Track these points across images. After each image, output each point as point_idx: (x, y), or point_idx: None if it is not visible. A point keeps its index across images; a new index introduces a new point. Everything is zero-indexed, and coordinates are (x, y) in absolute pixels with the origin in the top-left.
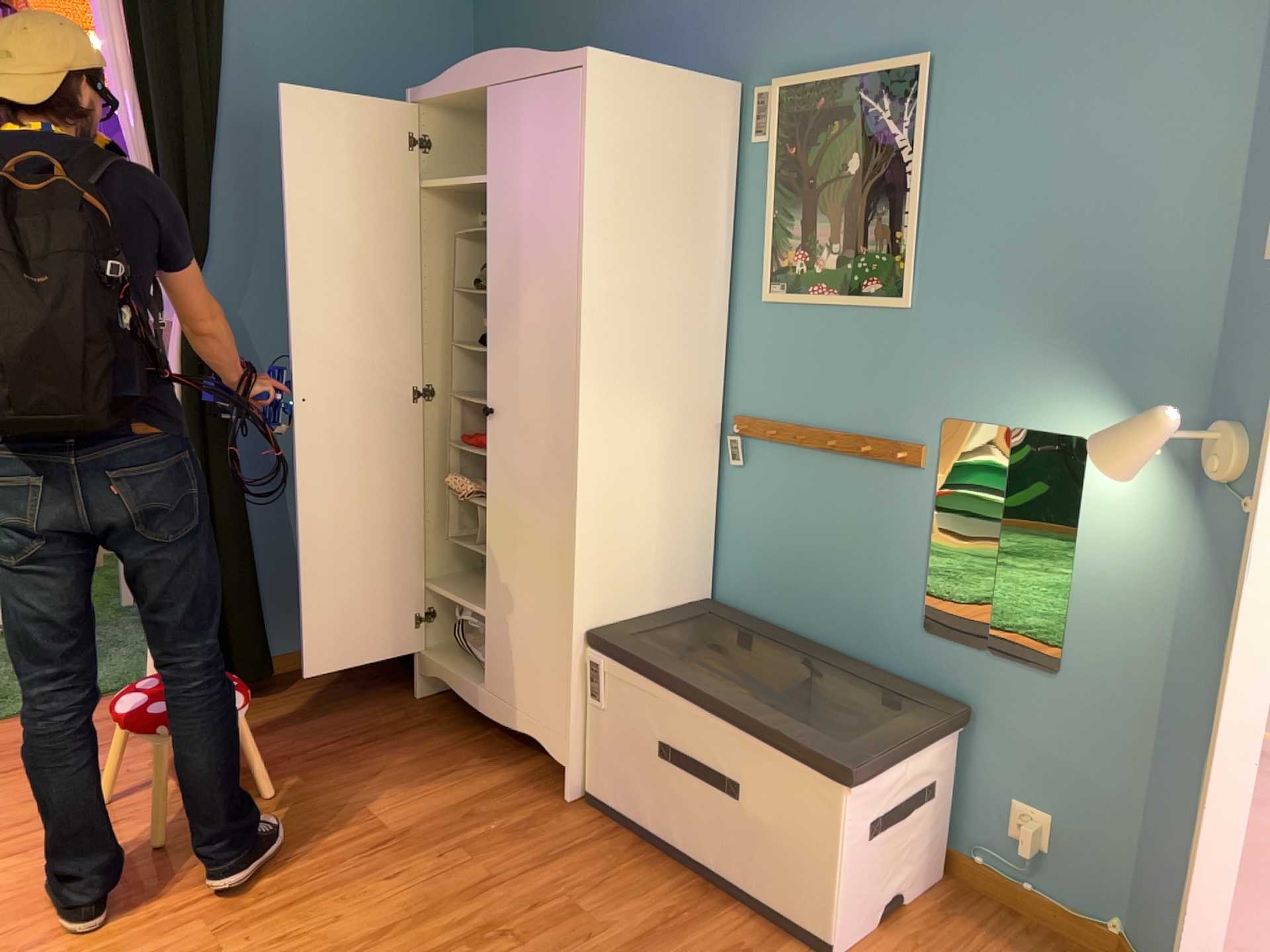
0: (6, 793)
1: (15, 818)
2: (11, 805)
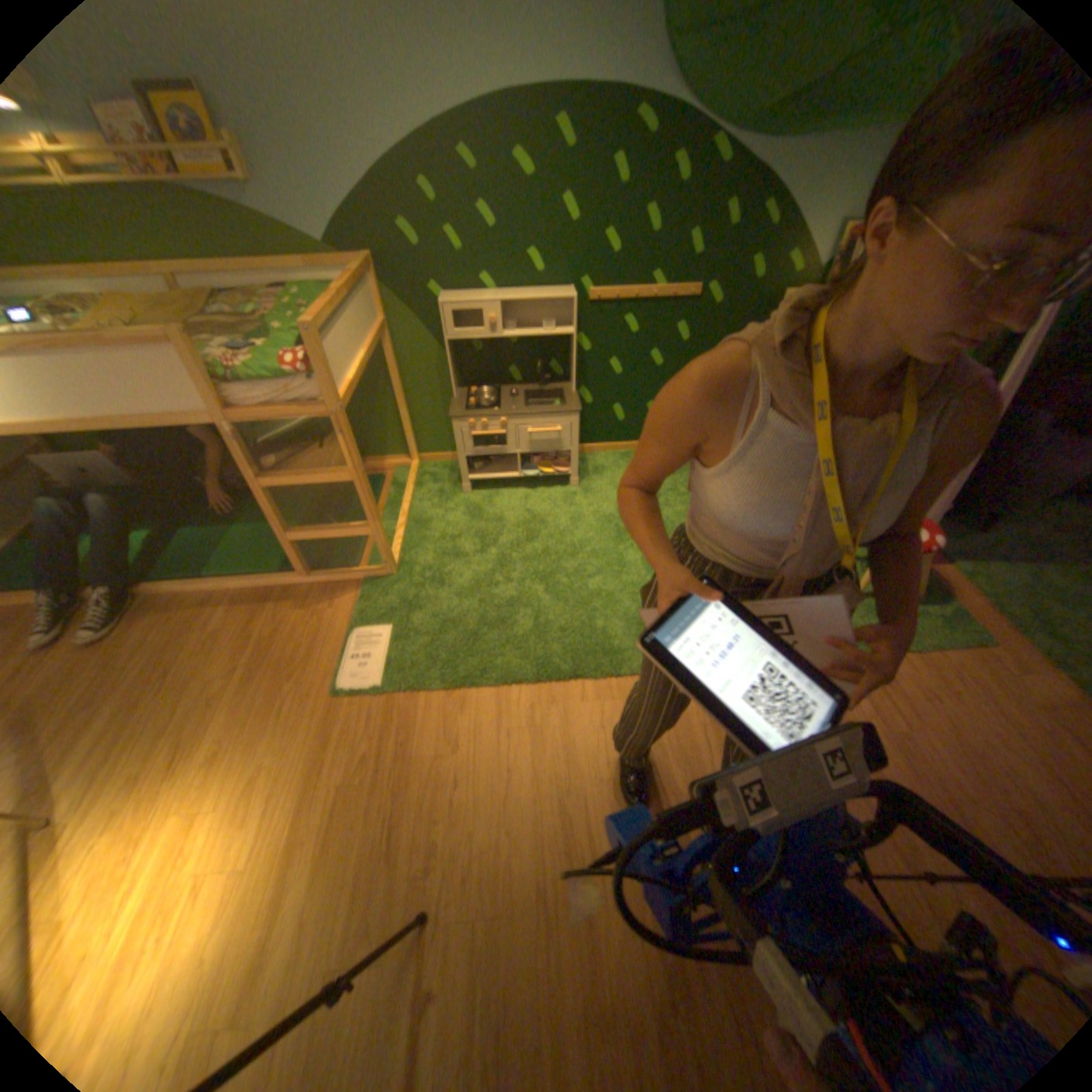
0: (963, 716)
1: (924, 718)
2: (943, 717)
